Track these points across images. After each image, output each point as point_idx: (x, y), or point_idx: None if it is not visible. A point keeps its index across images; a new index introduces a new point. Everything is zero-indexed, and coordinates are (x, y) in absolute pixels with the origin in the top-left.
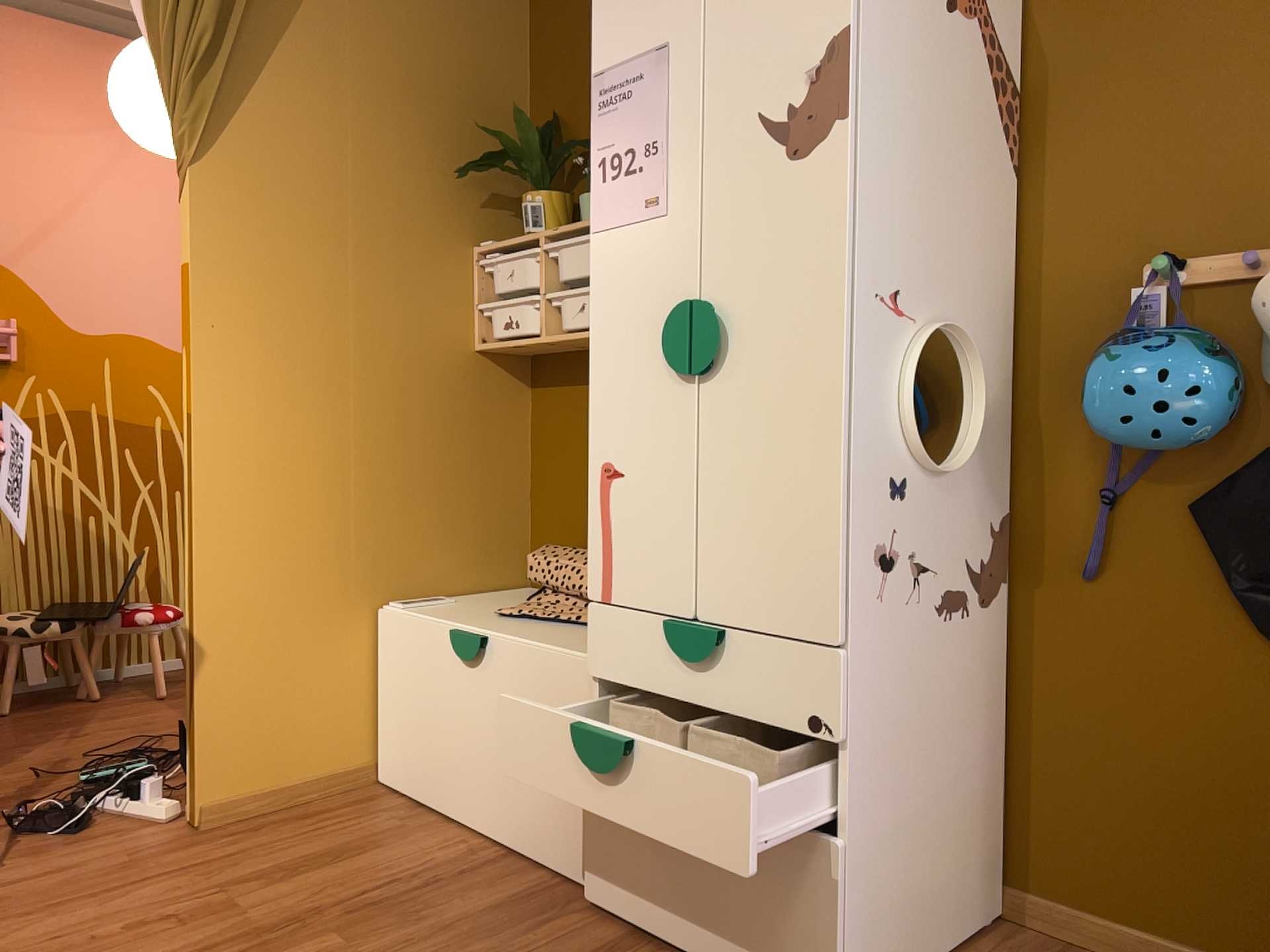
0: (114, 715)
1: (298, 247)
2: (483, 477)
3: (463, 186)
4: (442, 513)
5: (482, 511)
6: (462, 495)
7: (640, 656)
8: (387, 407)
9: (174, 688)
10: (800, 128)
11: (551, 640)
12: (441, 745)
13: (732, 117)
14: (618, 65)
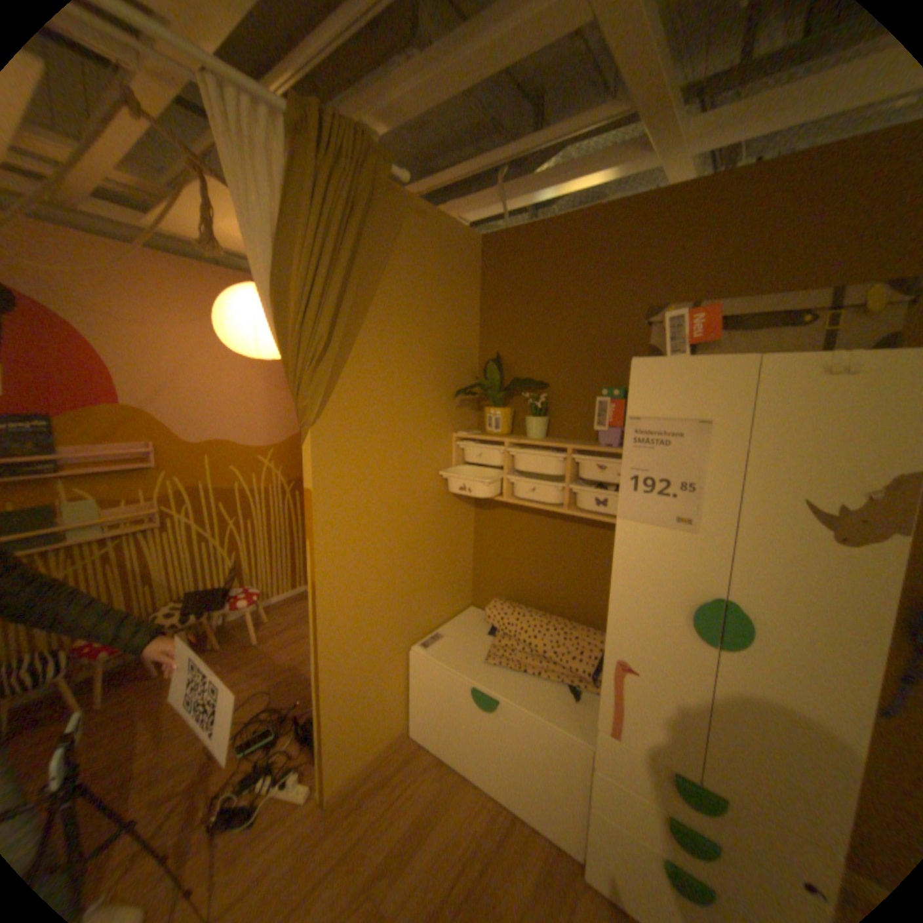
0: (233, 668)
1: (369, 461)
2: (454, 558)
3: (448, 399)
4: (437, 585)
5: (454, 575)
6: (446, 571)
7: (645, 780)
8: (413, 538)
9: (259, 634)
10: (853, 525)
11: (542, 709)
12: (460, 740)
13: (778, 493)
14: (655, 417)
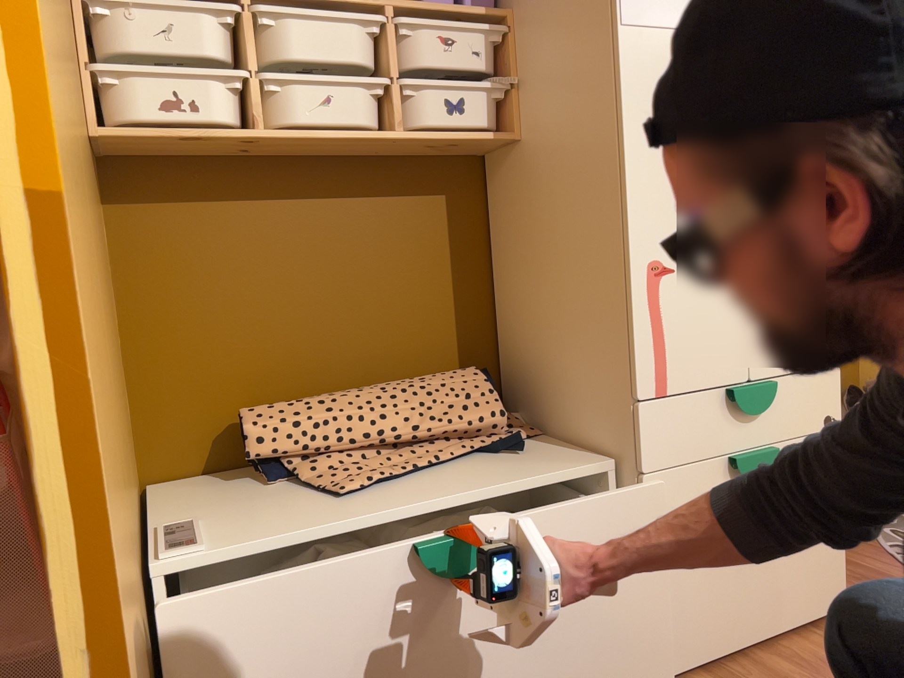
0: None
1: None
2: None
3: None
4: None
5: None
6: None
7: (700, 430)
8: None
9: None
10: None
11: (509, 476)
12: None
13: None
14: None
